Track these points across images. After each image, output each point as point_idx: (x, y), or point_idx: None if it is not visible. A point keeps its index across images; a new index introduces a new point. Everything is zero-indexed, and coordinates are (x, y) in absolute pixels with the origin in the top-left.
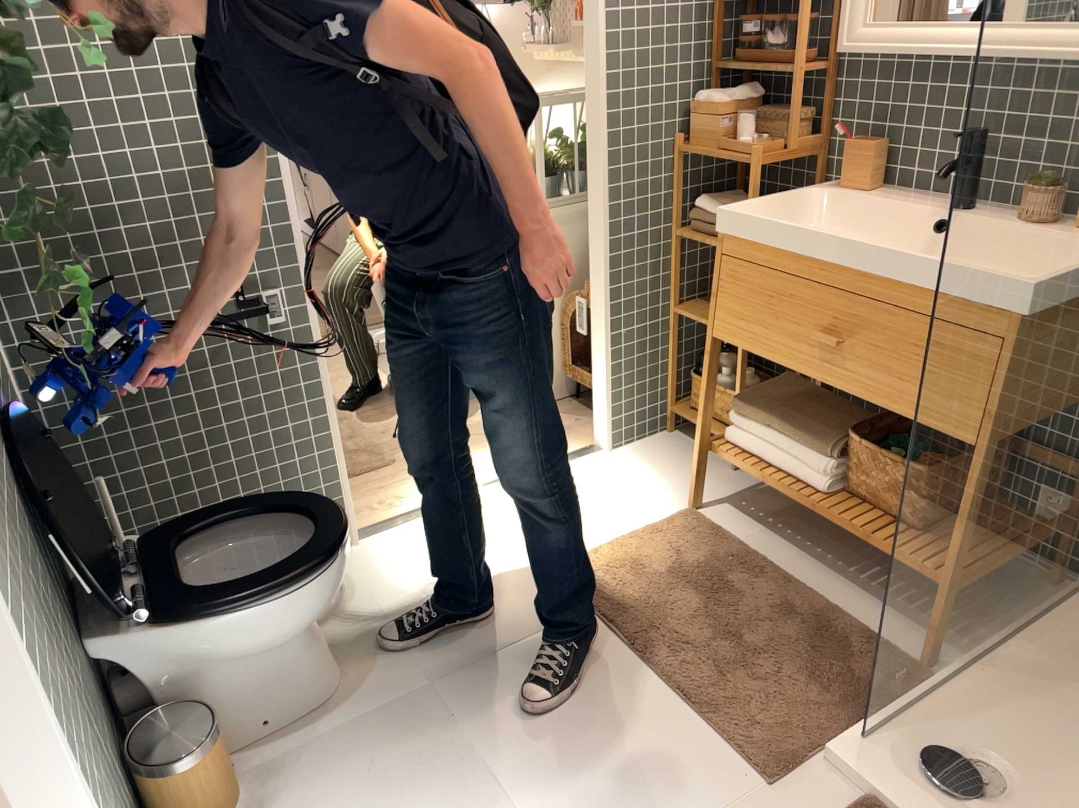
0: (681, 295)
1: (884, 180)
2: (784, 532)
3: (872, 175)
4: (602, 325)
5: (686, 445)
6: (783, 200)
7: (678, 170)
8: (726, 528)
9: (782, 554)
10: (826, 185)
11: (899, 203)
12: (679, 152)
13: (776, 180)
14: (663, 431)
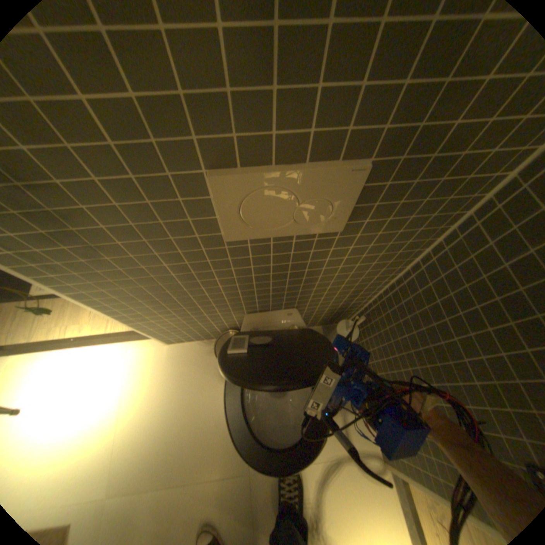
0: None
1: None
2: None
3: None
4: None
5: None
6: None
7: None
8: None
9: None
10: None
11: None
12: None
13: None
14: None
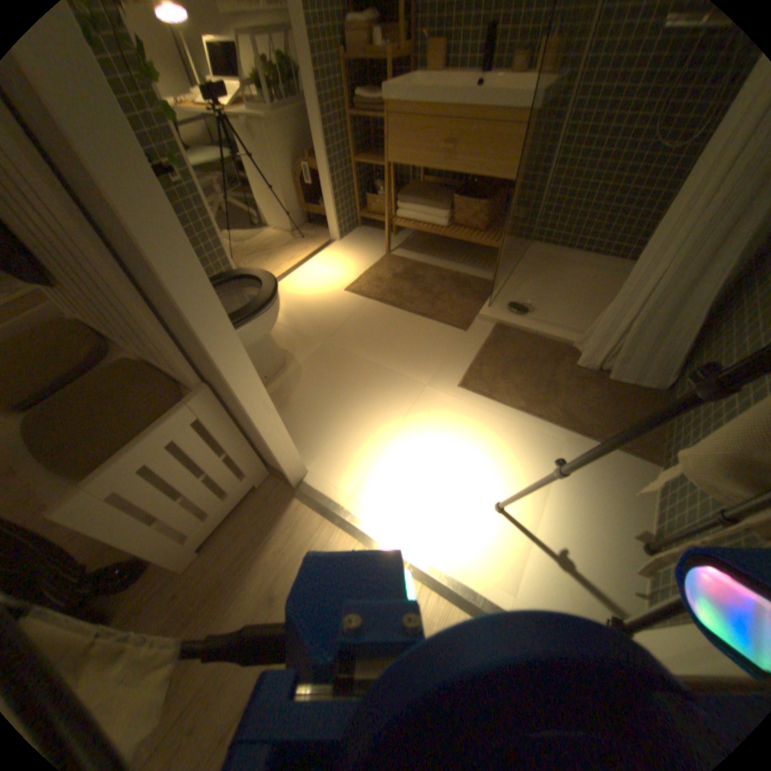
0: (356, 149)
1: (444, 63)
2: (425, 252)
3: (439, 60)
4: (325, 171)
5: (369, 230)
6: (404, 78)
7: (344, 69)
8: (403, 256)
9: (429, 259)
10: (419, 69)
11: (456, 73)
12: (343, 56)
13: (393, 70)
14: (357, 226)
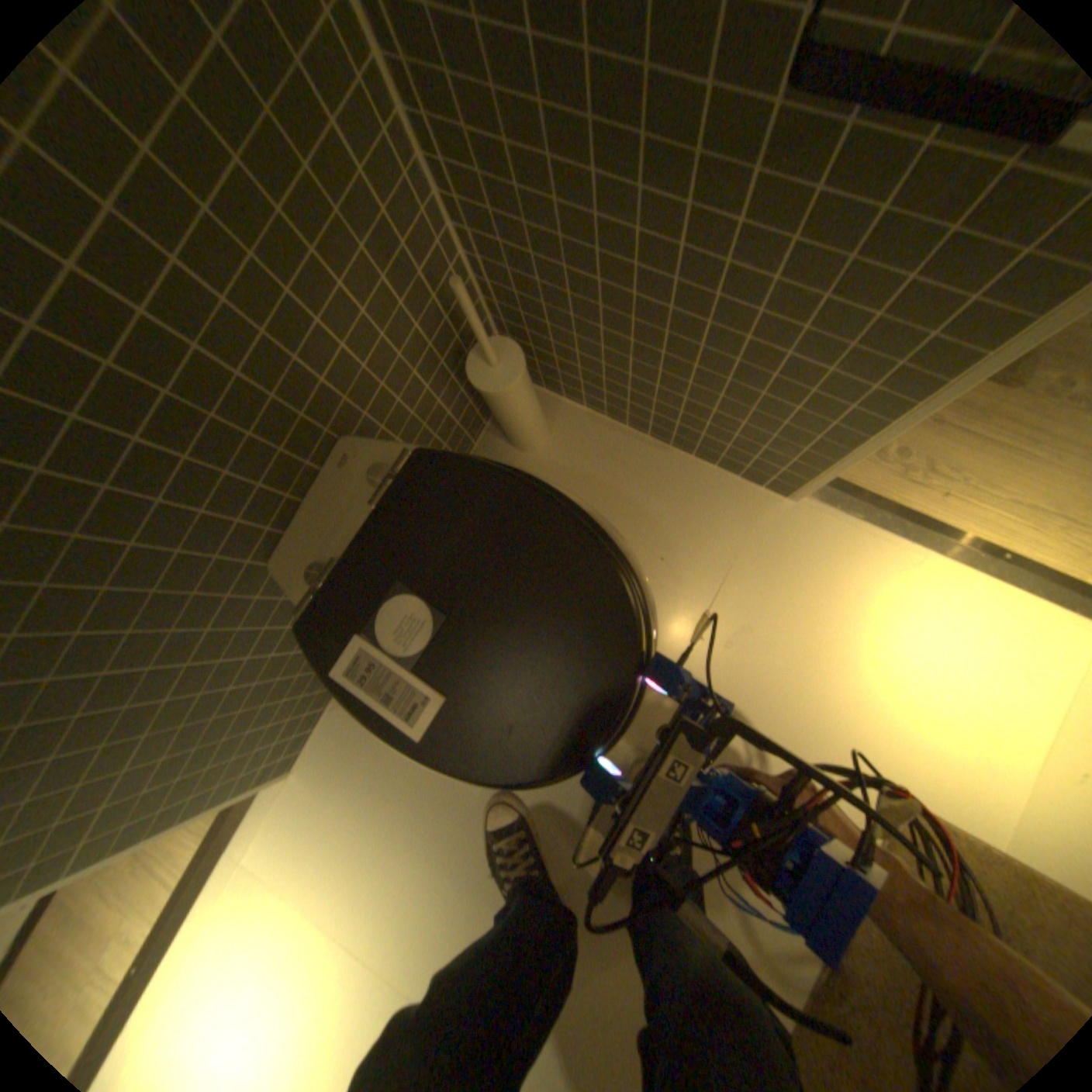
0: None
1: None
2: None
3: None
4: None
5: None
6: None
7: None
8: None
9: None
10: None
11: None
12: None
13: None
14: None
